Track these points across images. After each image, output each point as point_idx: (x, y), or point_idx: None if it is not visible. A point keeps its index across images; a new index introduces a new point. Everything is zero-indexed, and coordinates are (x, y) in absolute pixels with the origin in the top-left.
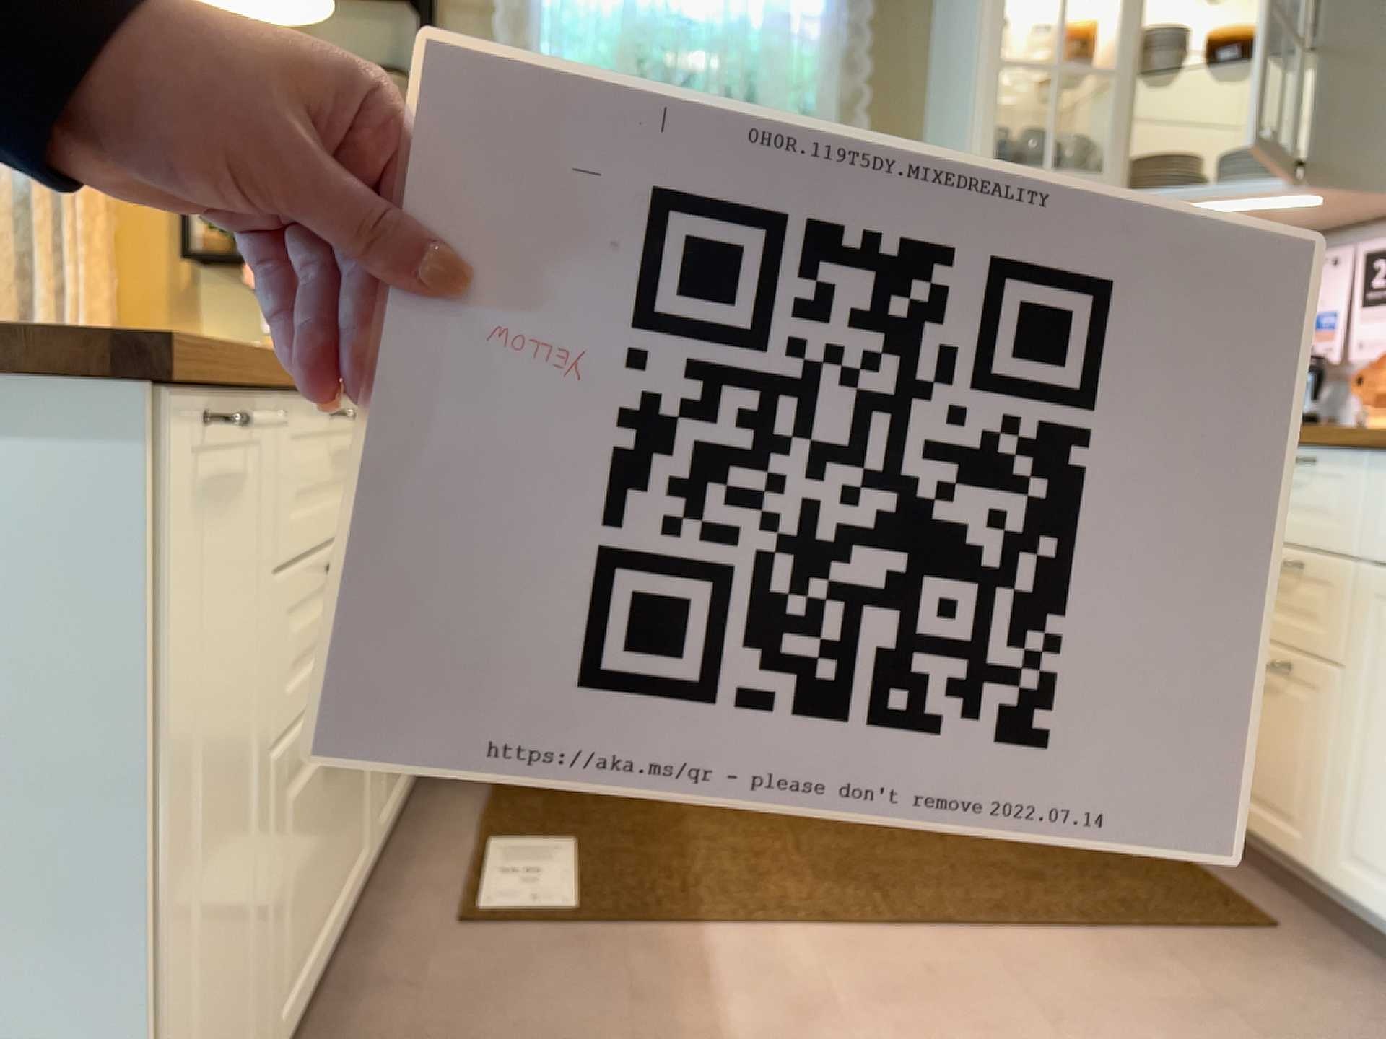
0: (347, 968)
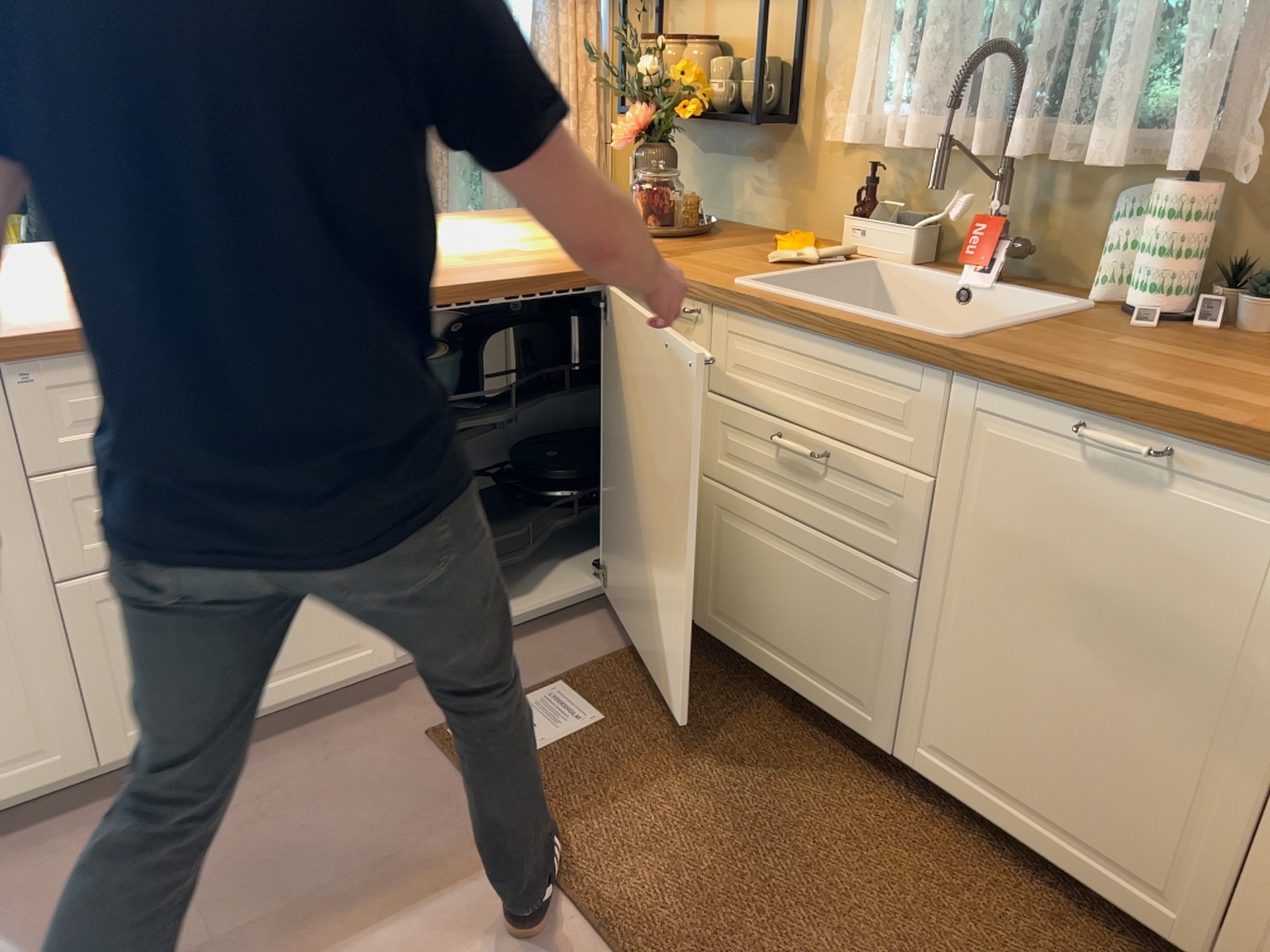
0: (341, 720)
